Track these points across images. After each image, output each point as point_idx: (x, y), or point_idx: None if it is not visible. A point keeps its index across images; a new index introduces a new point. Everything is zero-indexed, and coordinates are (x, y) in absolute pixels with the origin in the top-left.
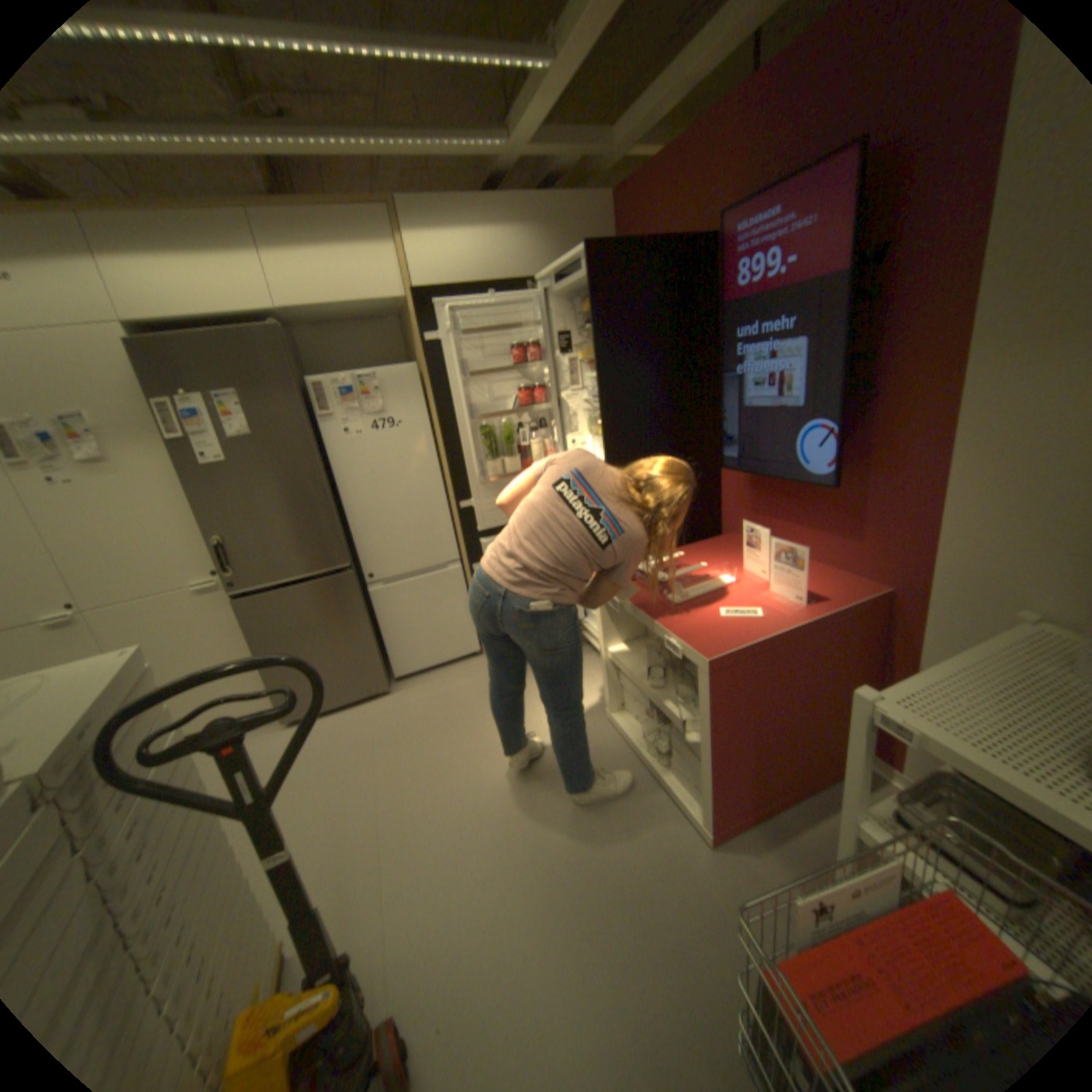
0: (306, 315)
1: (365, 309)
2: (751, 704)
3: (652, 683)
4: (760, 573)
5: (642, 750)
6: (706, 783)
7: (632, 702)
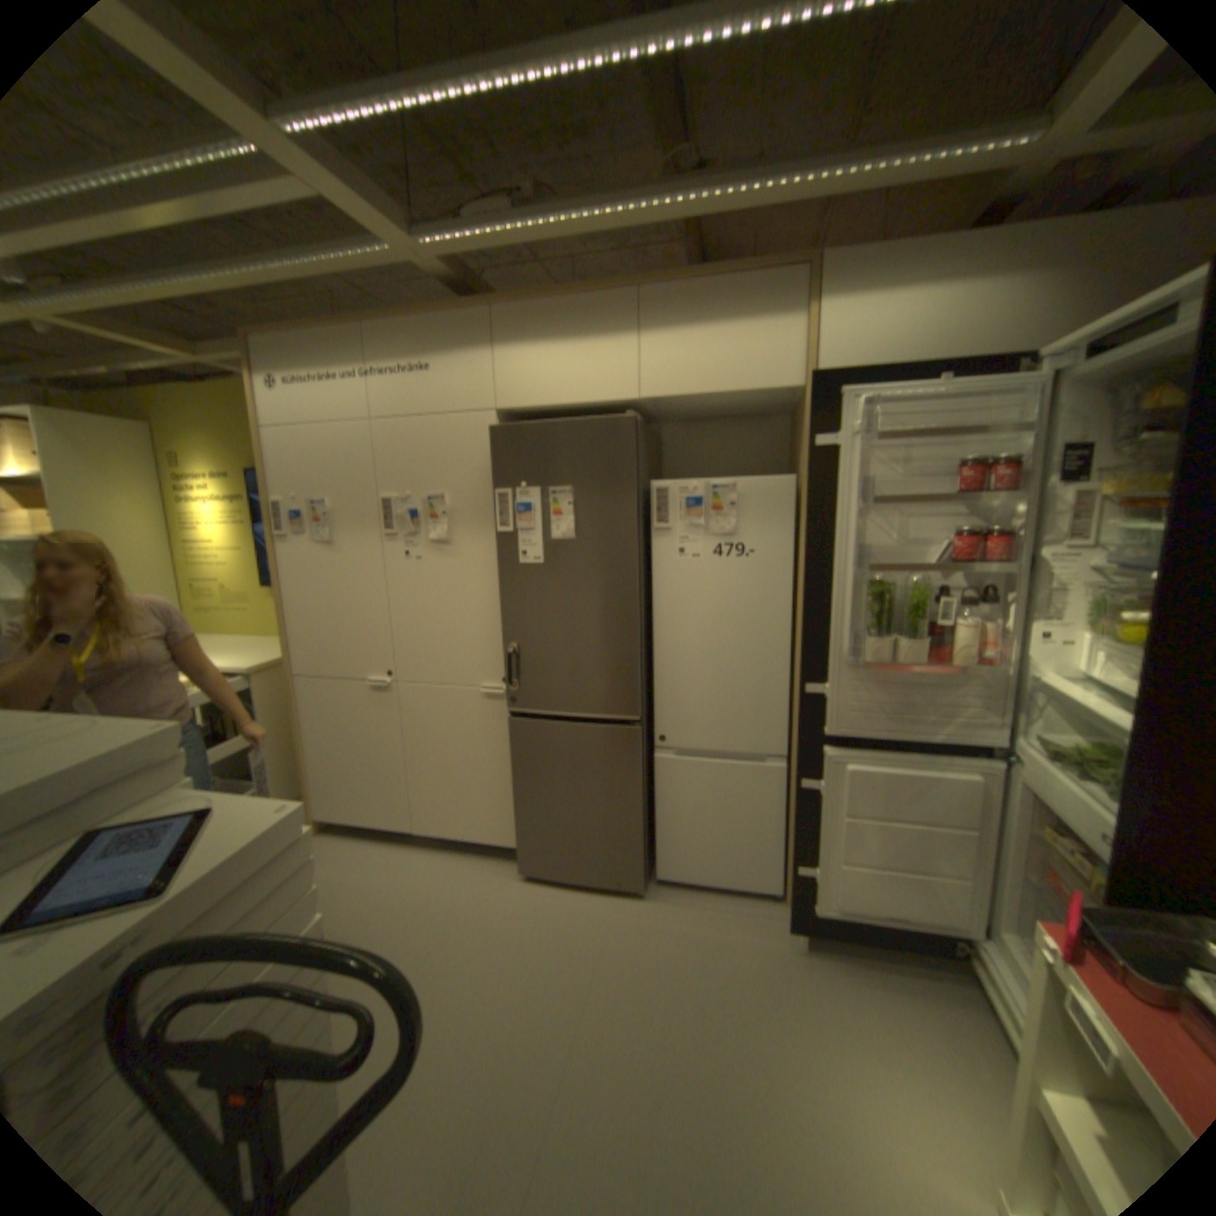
0: (676, 409)
1: (747, 402)
2: None
3: None
4: None
5: None
6: None
7: None
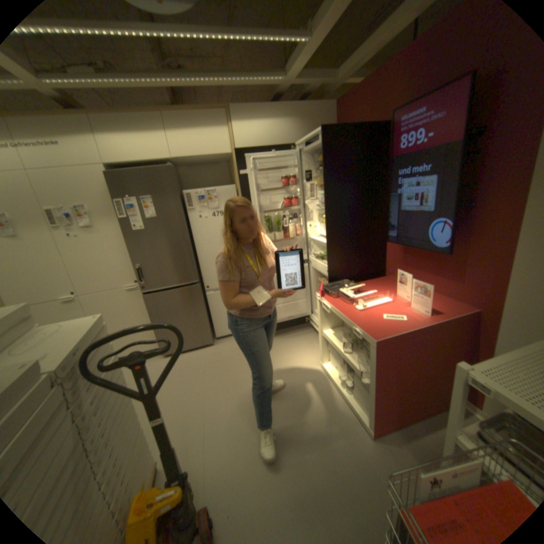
0: (185, 161)
1: (212, 158)
2: (398, 365)
3: (345, 350)
4: (406, 297)
5: (338, 384)
6: (372, 405)
7: (334, 359)
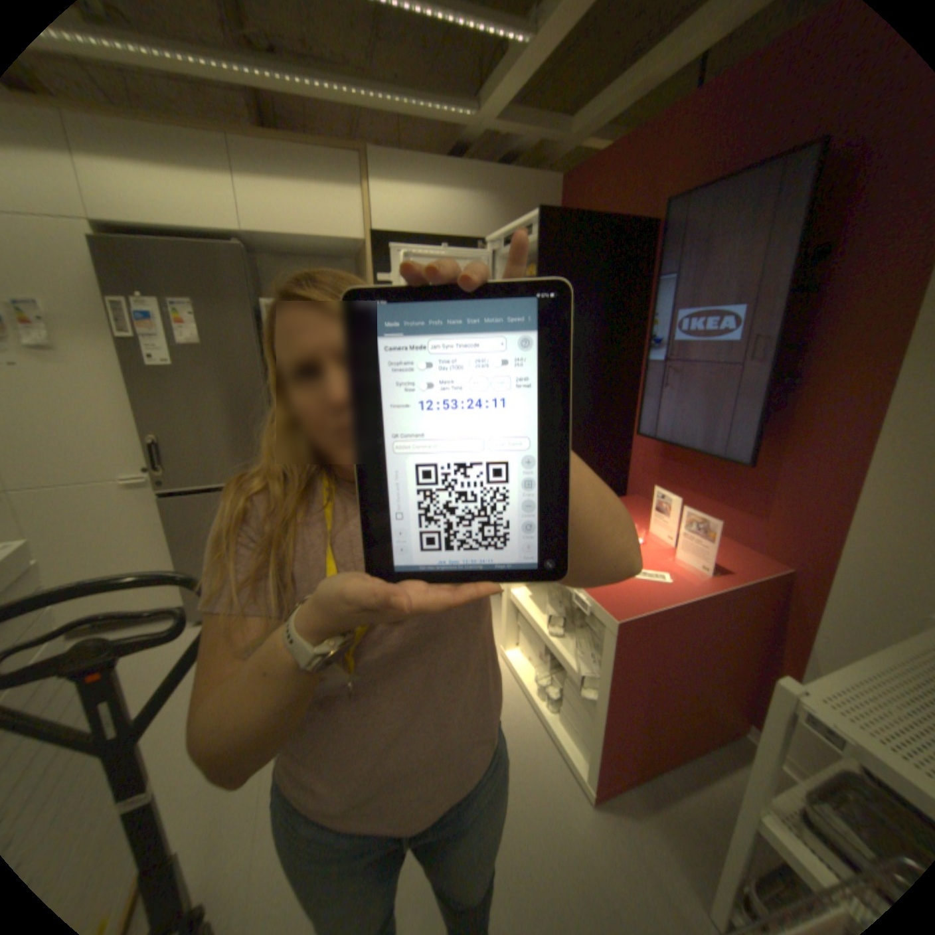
0: (270, 243)
1: (325, 246)
2: (648, 666)
3: (550, 630)
4: (668, 539)
5: (532, 693)
6: (597, 742)
7: (527, 644)
